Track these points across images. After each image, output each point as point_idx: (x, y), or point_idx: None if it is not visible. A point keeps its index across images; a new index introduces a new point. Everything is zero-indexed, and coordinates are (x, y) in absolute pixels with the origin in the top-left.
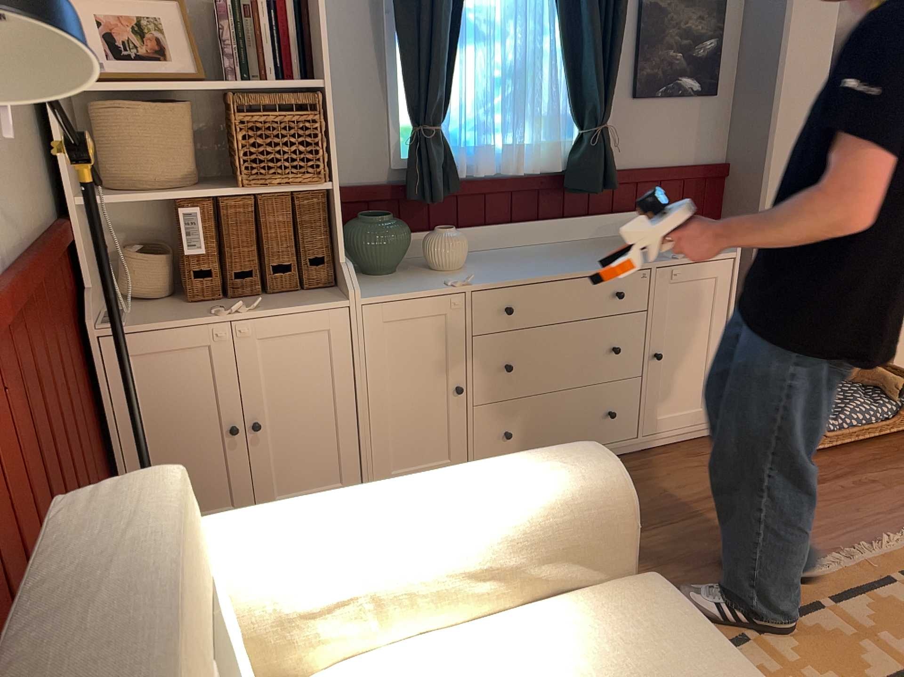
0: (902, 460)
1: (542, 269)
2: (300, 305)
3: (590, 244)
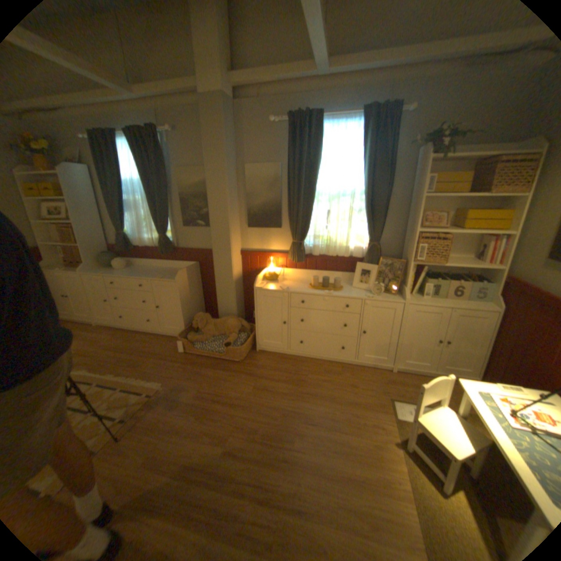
0: (208, 368)
1: (125, 275)
2: (70, 272)
3: (165, 270)
